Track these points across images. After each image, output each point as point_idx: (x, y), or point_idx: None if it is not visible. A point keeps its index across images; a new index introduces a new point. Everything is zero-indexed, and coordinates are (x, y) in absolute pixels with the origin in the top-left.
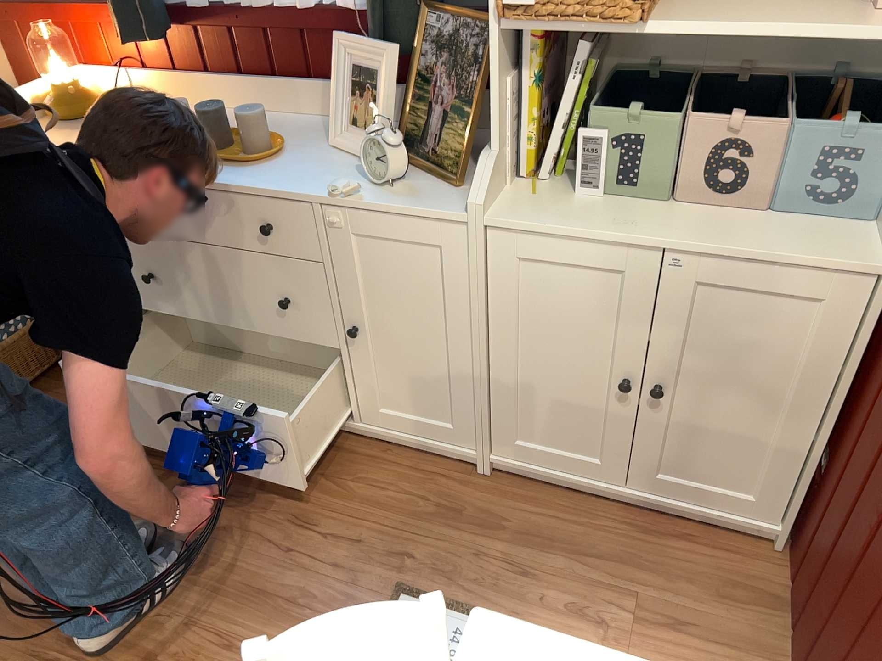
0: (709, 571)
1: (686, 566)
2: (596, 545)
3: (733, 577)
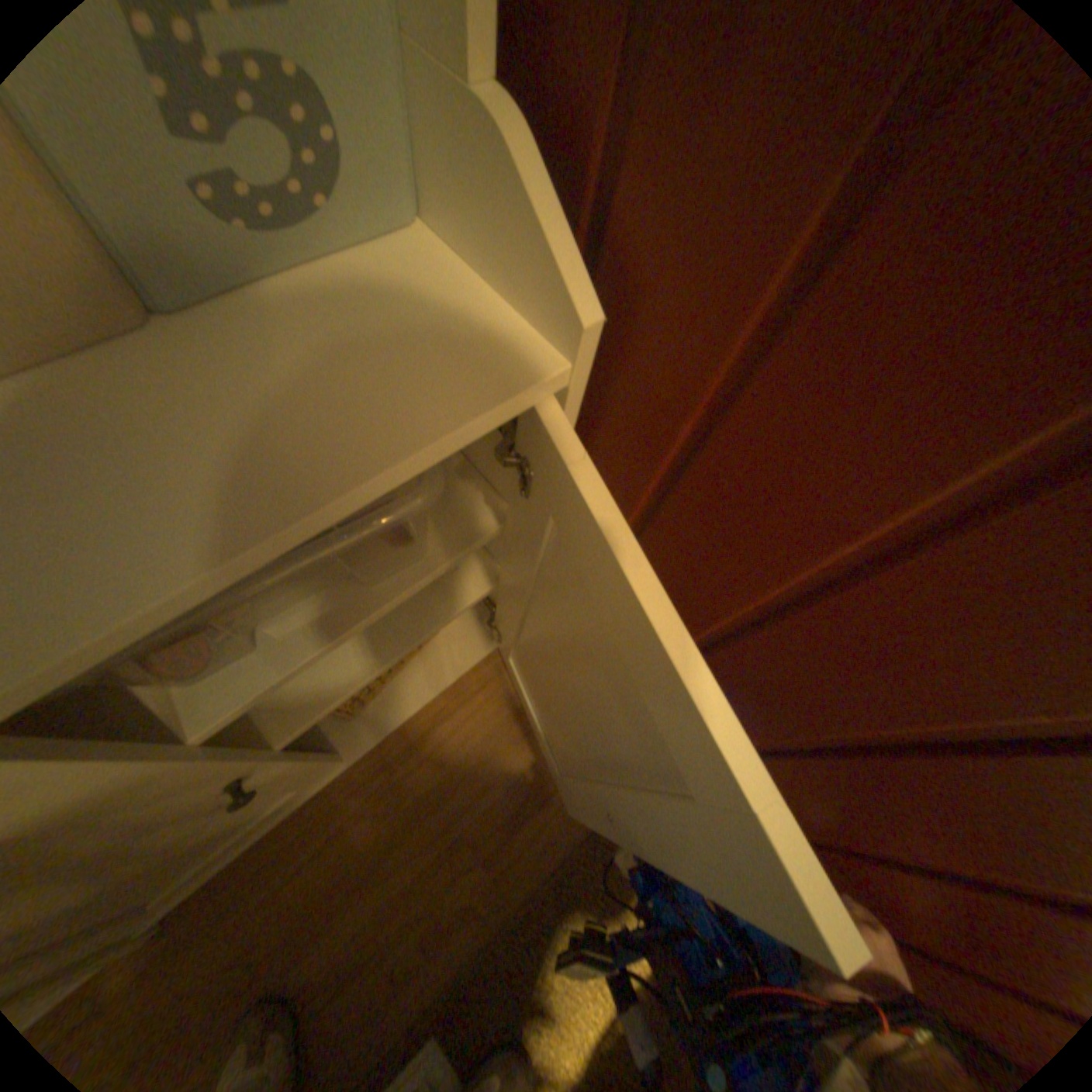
0: (499, 731)
1: (478, 751)
2: (386, 841)
3: (518, 712)
